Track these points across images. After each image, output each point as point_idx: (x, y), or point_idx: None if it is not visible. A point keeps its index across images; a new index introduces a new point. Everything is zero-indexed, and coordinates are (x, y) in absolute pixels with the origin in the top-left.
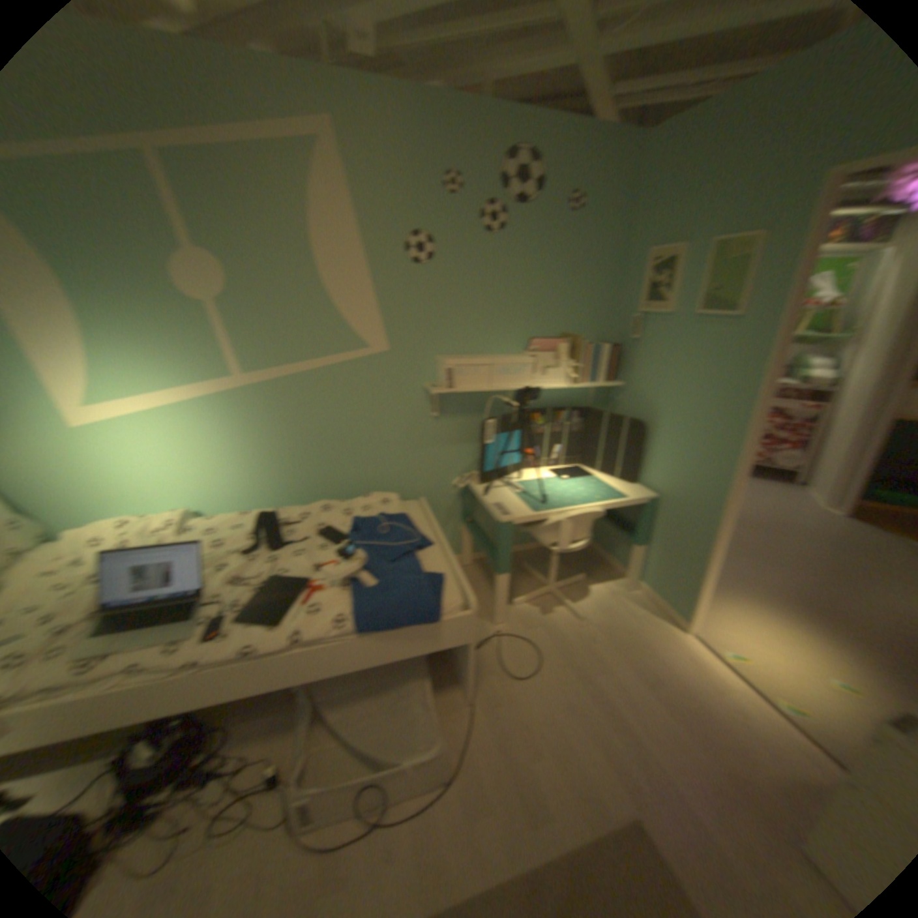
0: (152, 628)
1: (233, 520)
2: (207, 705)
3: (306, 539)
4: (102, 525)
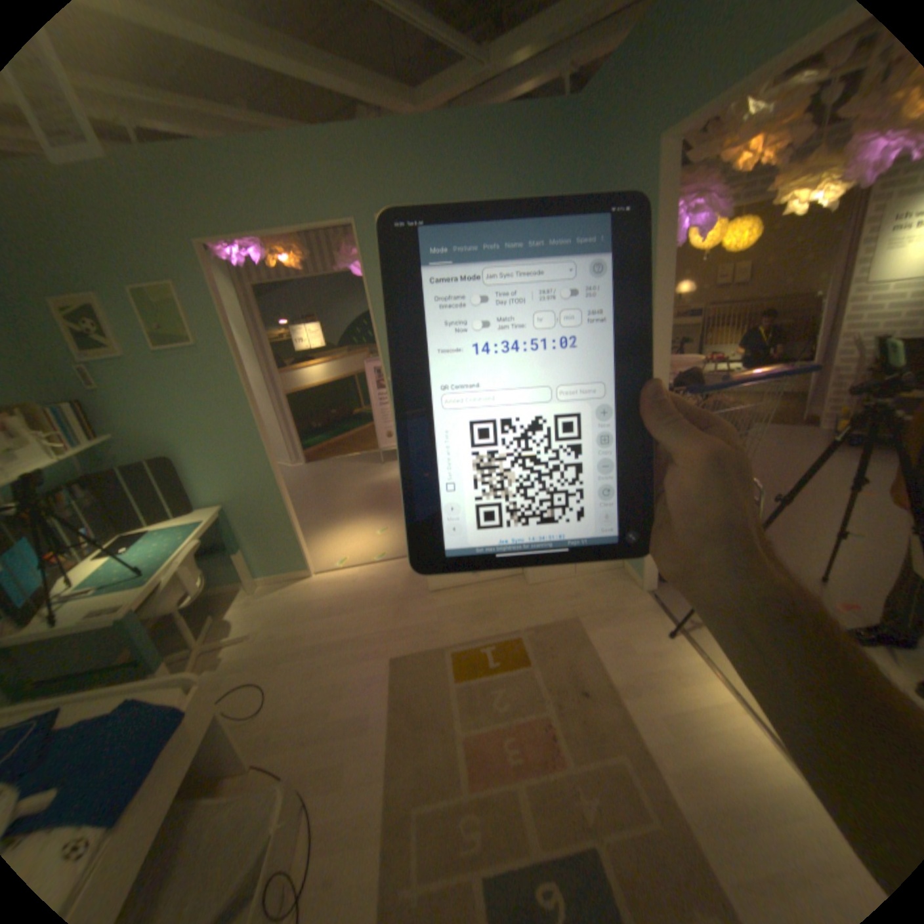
0: None
1: None
2: None
3: None
4: None
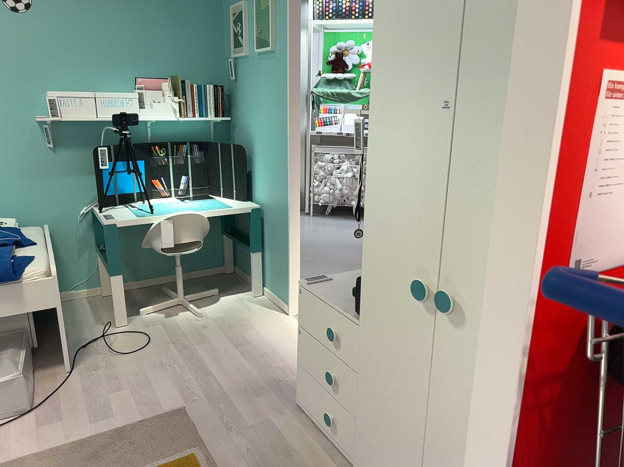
0: None
1: None
2: None
3: None
4: None
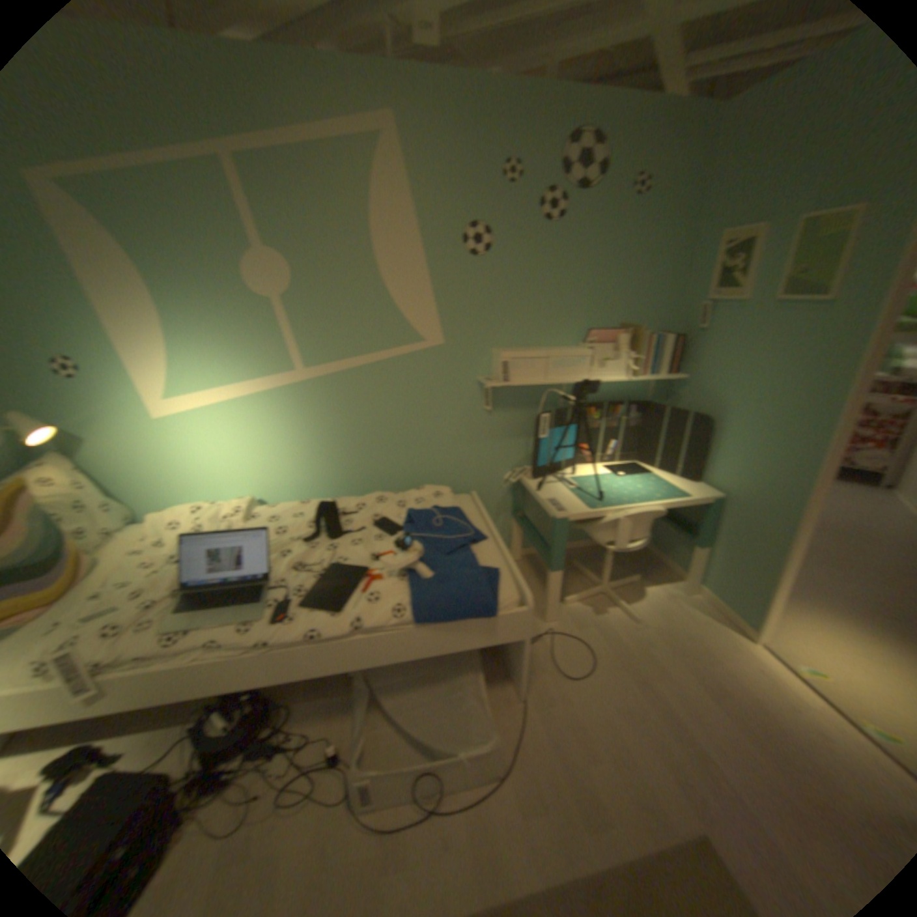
0: (228, 606)
1: (296, 508)
2: (277, 682)
3: (364, 528)
4: (181, 509)
